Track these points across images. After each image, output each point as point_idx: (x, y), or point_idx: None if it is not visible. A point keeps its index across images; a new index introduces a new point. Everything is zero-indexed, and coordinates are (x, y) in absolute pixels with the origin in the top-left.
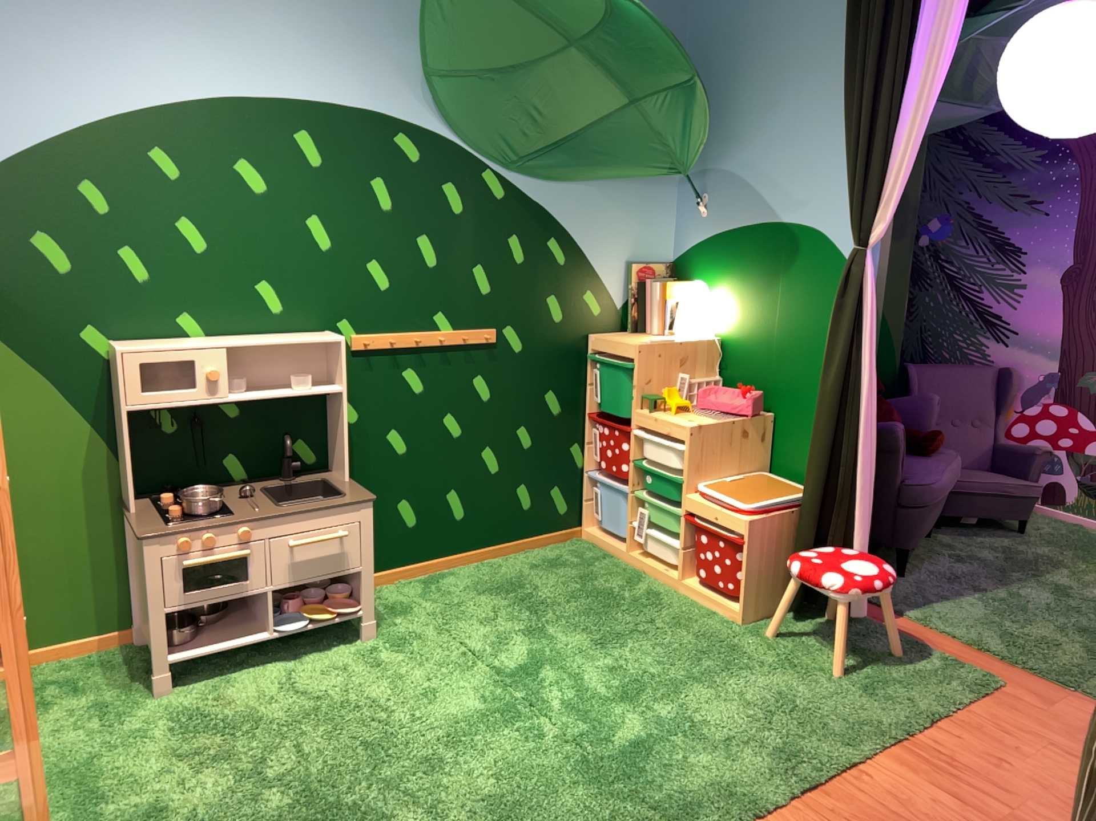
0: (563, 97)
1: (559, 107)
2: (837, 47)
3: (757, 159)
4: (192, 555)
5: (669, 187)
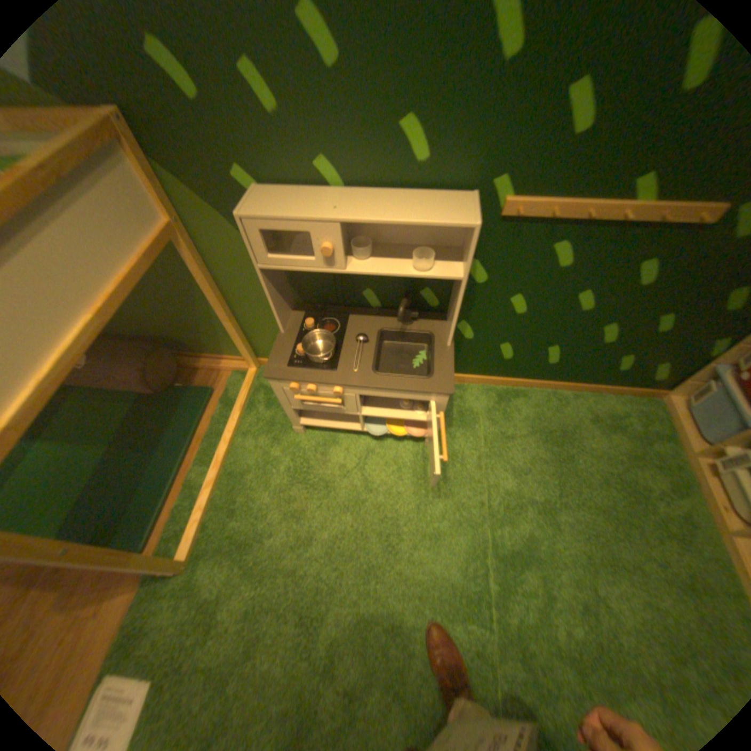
0: None
1: None
2: None
3: None
4: (303, 392)
5: None
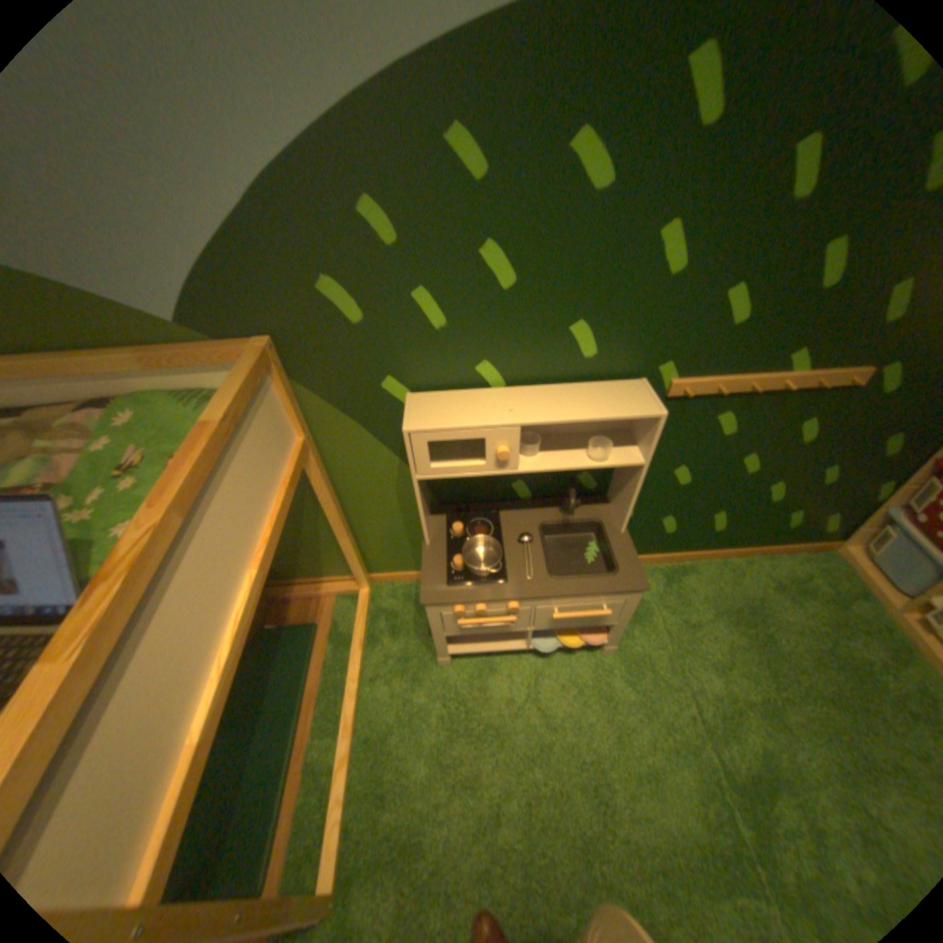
0: None
1: None
2: None
3: None
4: (467, 614)
5: None
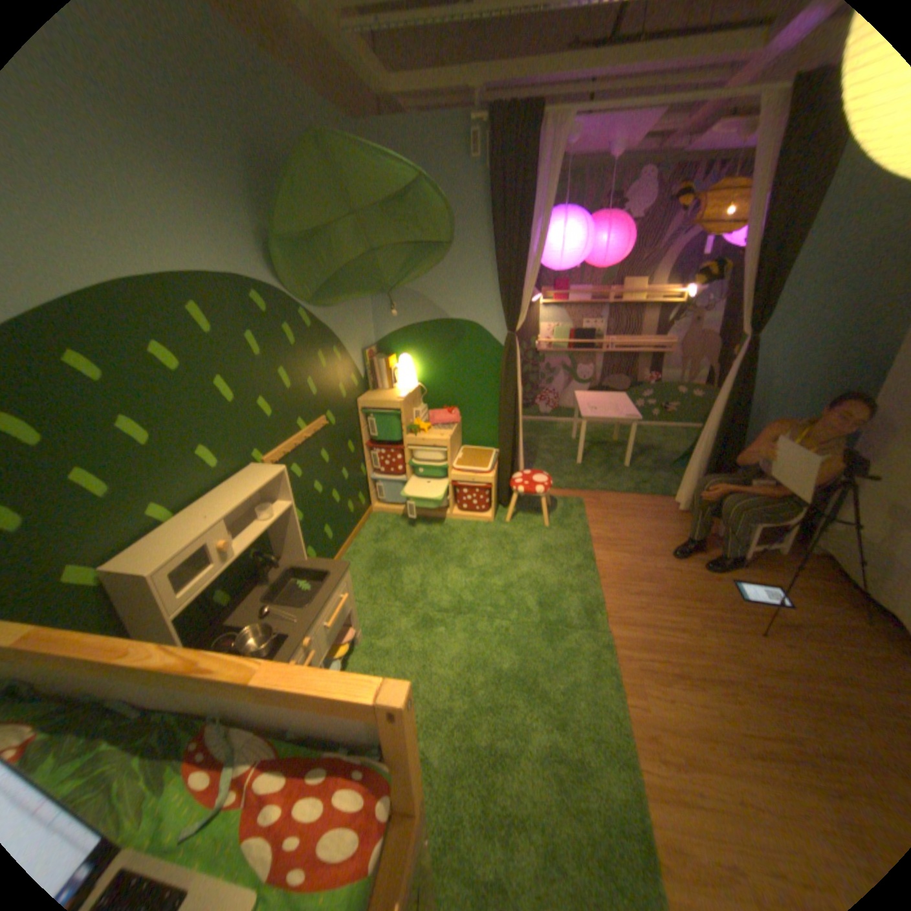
0: (335, 250)
1: (332, 257)
2: (475, 222)
3: (428, 283)
4: None
5: (367, 300)
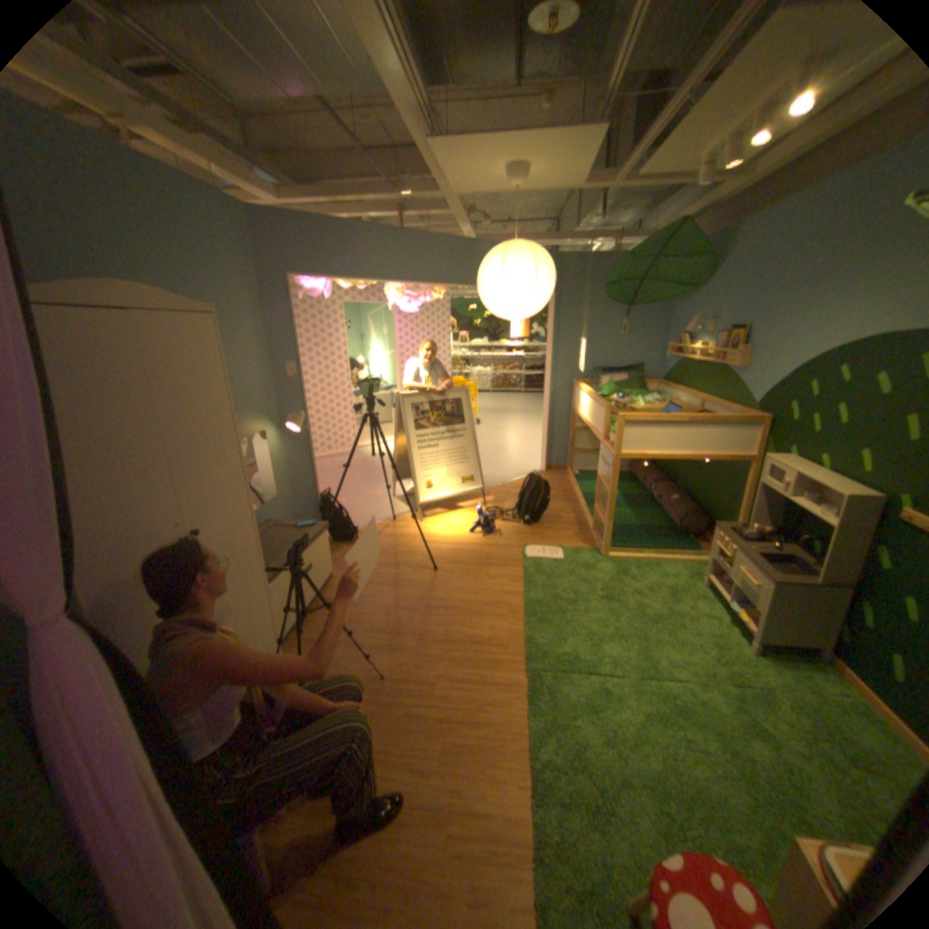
0: None
1: None
2: None
3: None
4: (722, 543)
5: None
